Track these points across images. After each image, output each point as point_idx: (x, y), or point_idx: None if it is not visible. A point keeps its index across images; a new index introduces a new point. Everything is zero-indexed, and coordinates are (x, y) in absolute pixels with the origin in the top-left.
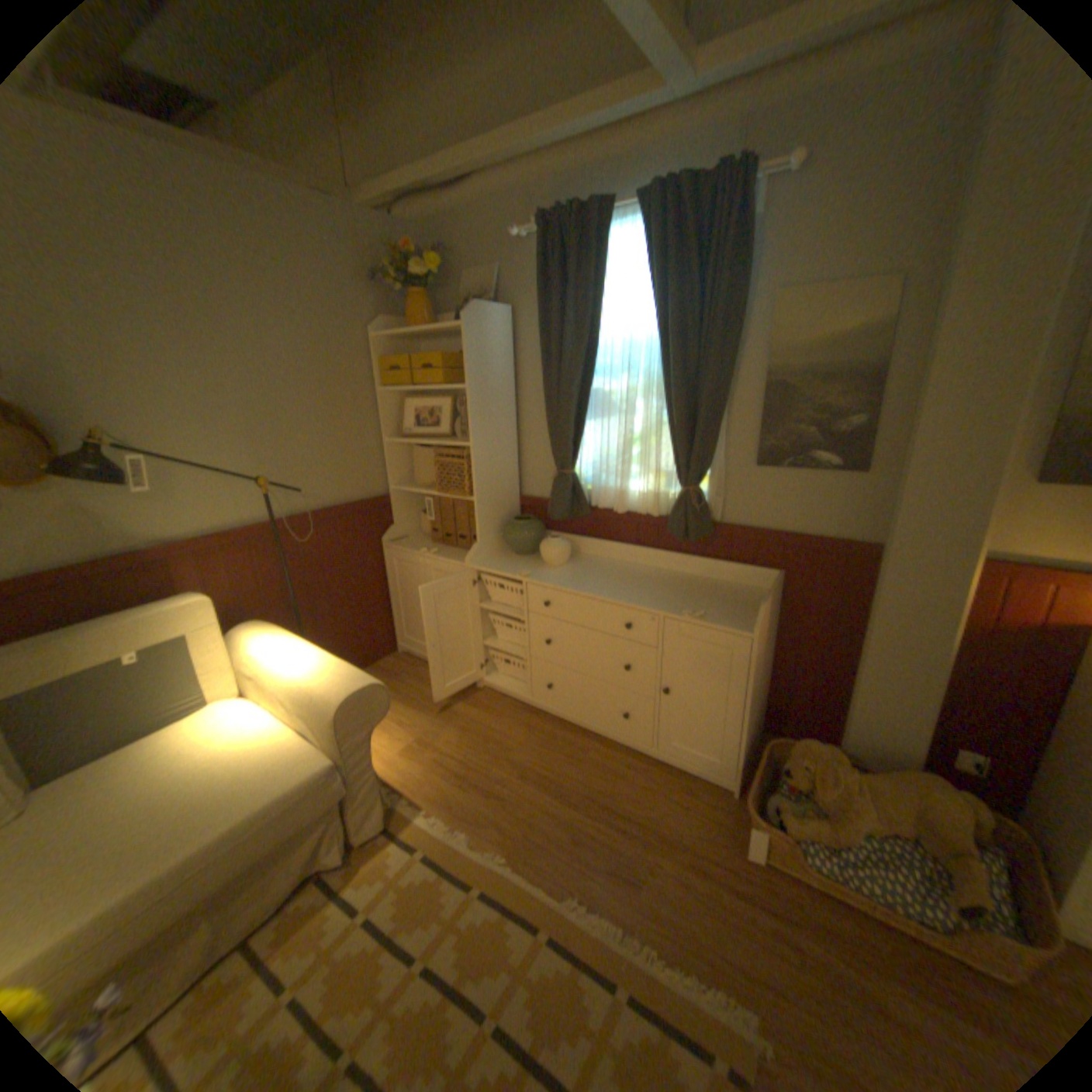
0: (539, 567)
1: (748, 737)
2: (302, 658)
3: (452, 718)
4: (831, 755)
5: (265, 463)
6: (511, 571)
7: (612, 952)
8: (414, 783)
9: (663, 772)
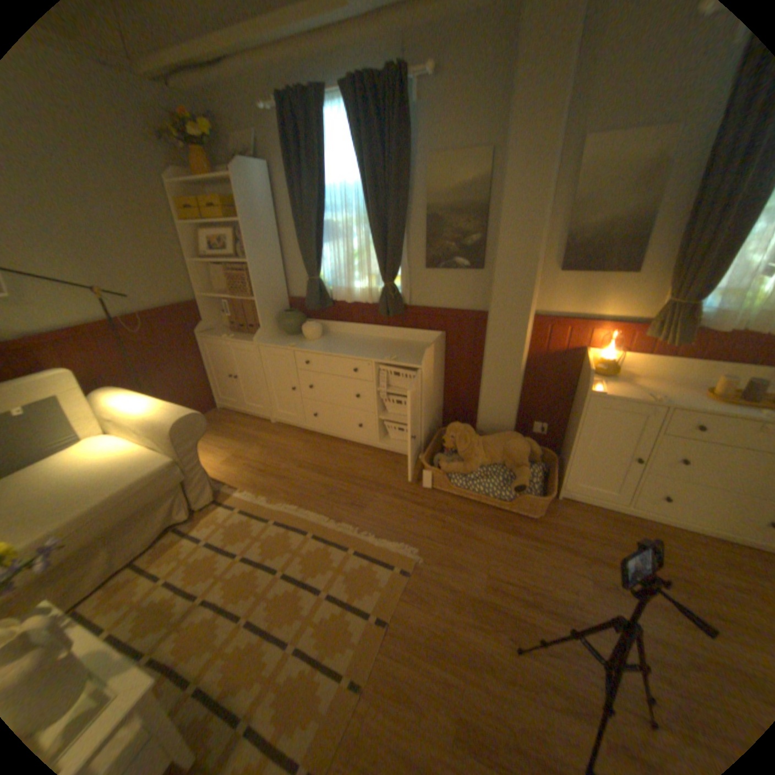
0: (302, 341)
1: (425, 427)
2: (143, 404)
3: (255, 441)
4: (464, 428)
5: (95, 277)
6: (283, 344)
7: (346, 536)
8: (231, 477)
9: (383, 454)
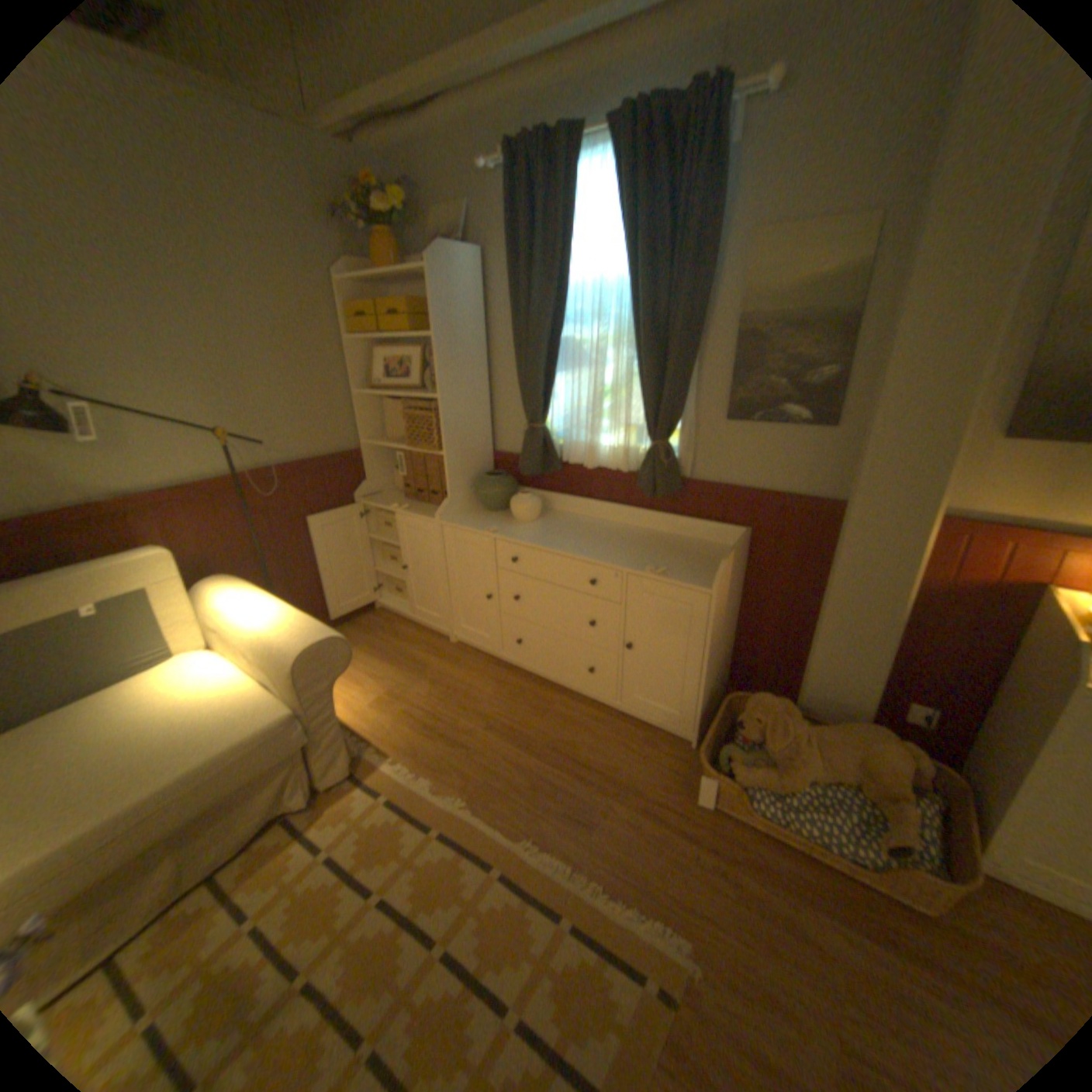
0: (510, 523)
1: (706, 691)
2: (264, 610)
3: (424, 671)
4: (783, 707)
5: (225, 413)
6: (481, 526)
7: (560, 886)
8: (383, 732)
9: (626, 723)
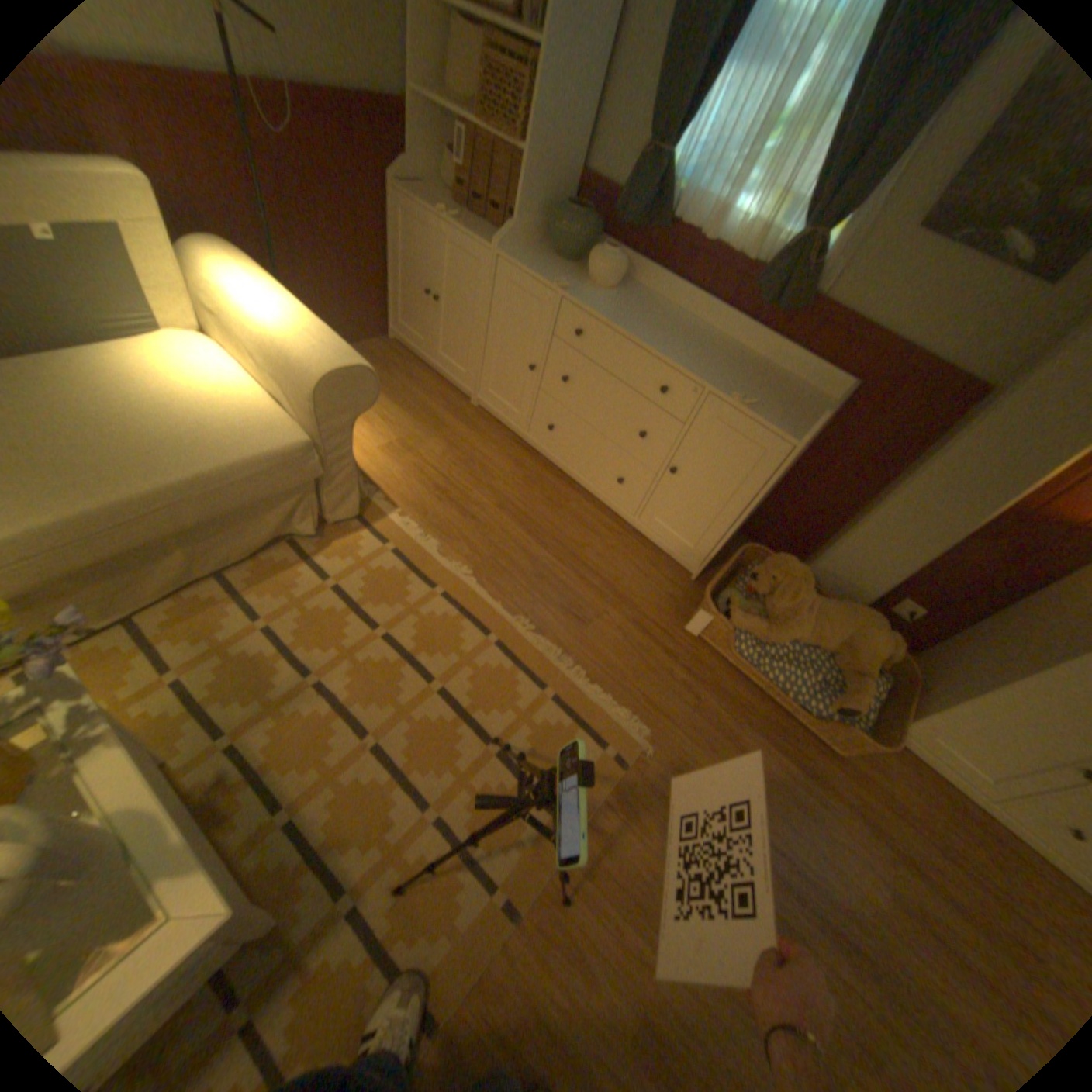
0: (582, 285)
1: (731, 536)
2: (277, 307)
3: (439, 430)
4: (803, 574)
5: None
6: (547, 277)
7: (550, 663)
8: (393, 482)
9: (635, 540)
